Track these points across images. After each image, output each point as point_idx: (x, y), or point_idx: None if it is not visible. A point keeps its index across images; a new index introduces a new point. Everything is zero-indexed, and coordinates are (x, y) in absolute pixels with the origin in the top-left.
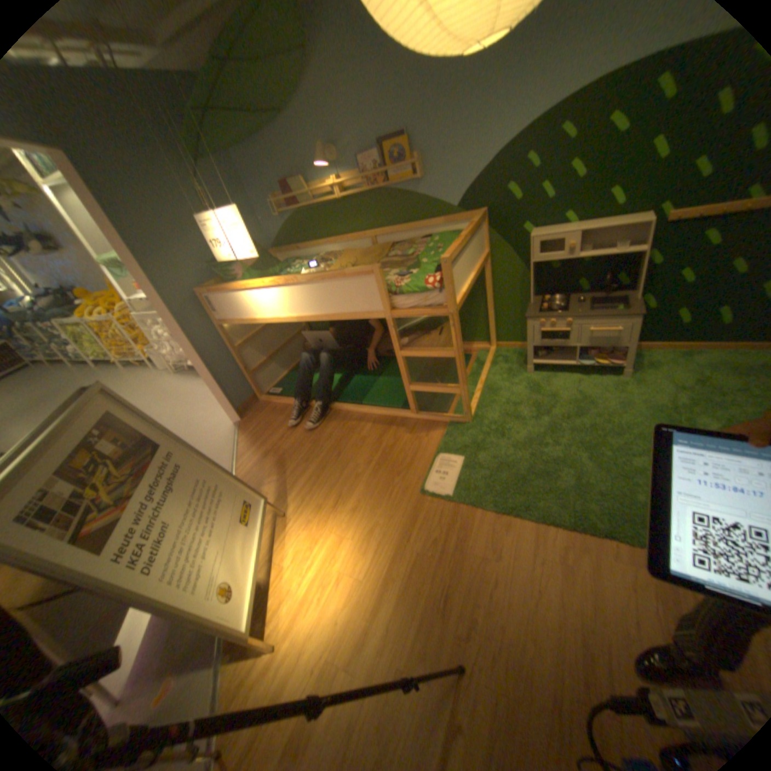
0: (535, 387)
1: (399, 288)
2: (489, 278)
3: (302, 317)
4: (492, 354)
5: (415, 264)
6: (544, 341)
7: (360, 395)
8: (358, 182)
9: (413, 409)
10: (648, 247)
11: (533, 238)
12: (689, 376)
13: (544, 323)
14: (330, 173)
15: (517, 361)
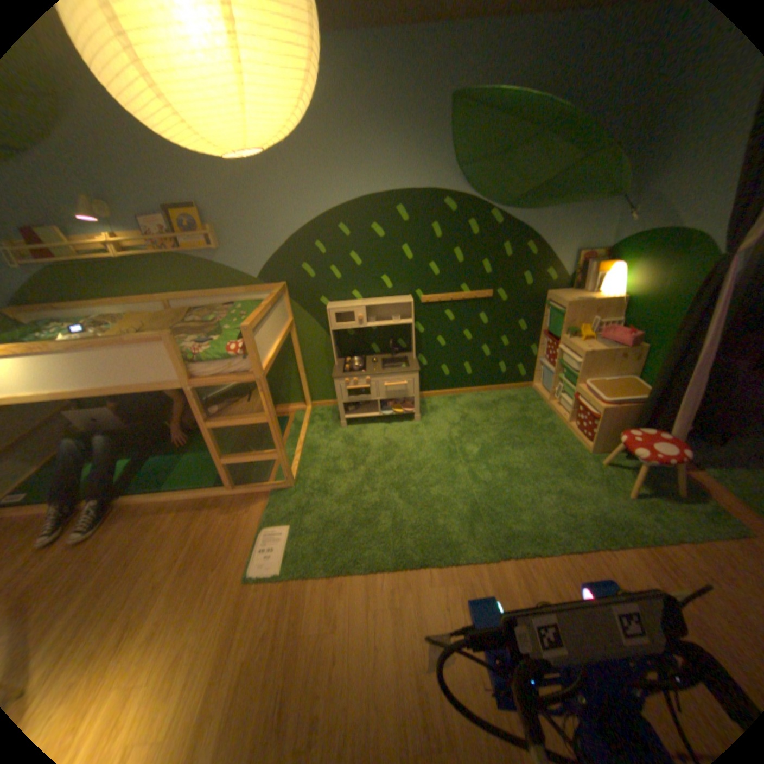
0: (350, 440)
1: (198, 356)
2: (296, 344)
3: (60, 394)
4: (309, 414)
5: (217, 330)
6: (352, 398)
7: (158, 481)
8: (143, 244)
9: (228, 484)
10: (413, 321)
11: (329, 310)
12: (455, 414)
13: (349, 382)
14: (103, 230)
15: (333, 417)
